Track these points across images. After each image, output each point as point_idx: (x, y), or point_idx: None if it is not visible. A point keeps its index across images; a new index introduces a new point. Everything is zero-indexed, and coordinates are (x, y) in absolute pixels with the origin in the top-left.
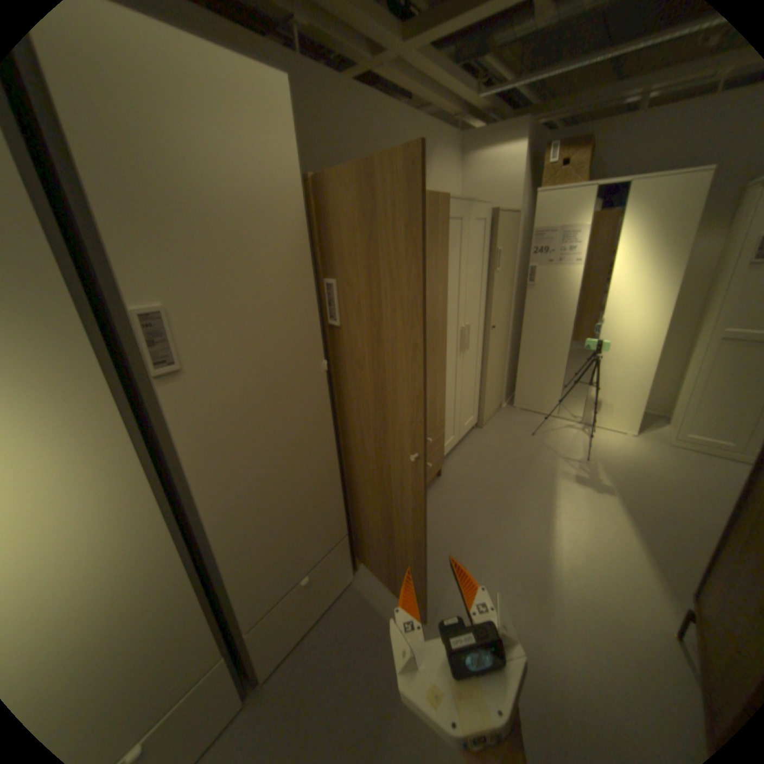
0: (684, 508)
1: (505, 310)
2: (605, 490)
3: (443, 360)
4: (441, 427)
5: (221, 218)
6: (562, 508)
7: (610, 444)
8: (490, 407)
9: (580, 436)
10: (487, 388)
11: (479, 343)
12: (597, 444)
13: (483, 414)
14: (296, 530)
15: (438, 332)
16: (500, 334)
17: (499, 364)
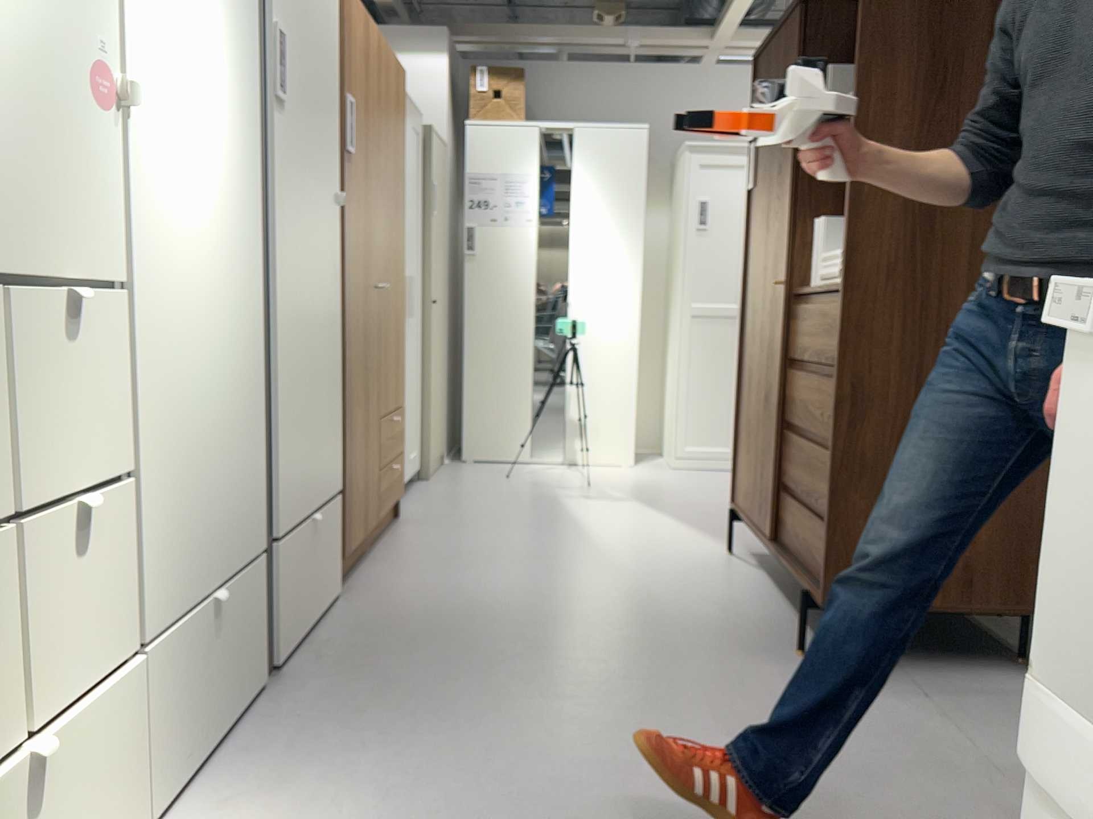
0: (704, 498)
1: (442, 284)
2: (622, 499)
3: (403, 299)
4: (402, 416)
5: None
6: (582, 515)
7: (609, 473)
8: (434, 446)
9: (570, 472)
10: (431, 404)
11: (418, 320)
12: (594, 475)
13: (429, 451)
14: (313, 419)
15: (400, 250)
16: (439, 320)
17: (439, 373)
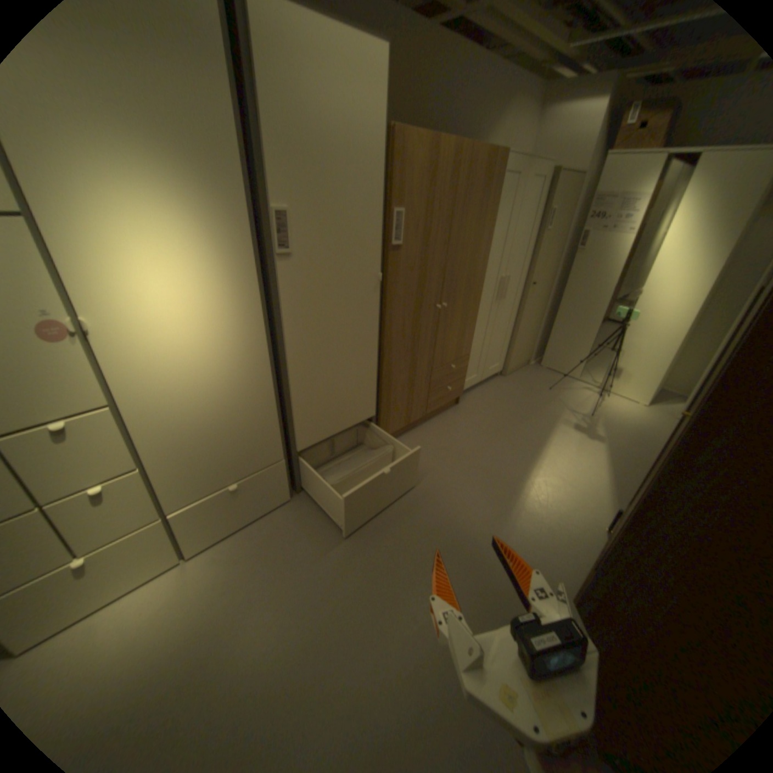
0: None
1: (551, 270)
2: (598, 438)
3: (478, 301)
4: (466, 361)
5: (329, 152)
6: (554, 443)
7: (620, 407)
8: (517, 360)
9: (594, 398)
10: (517, 340)
11: (518, 296)
12: (607, 406)
13: (509, 363)
14: (341, 395)
15: (478, 274)
16: (541, 292)
17: (534, 321)
